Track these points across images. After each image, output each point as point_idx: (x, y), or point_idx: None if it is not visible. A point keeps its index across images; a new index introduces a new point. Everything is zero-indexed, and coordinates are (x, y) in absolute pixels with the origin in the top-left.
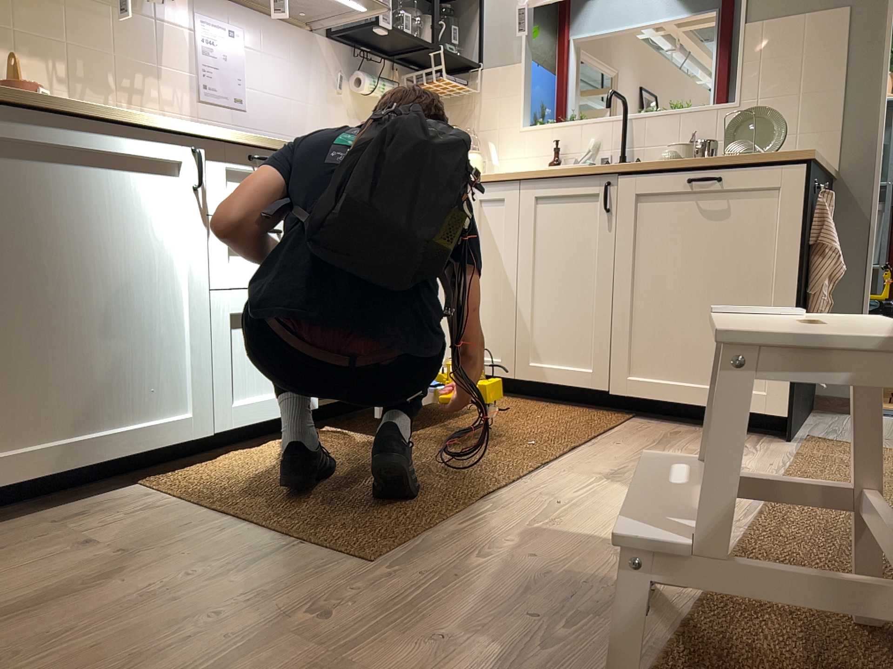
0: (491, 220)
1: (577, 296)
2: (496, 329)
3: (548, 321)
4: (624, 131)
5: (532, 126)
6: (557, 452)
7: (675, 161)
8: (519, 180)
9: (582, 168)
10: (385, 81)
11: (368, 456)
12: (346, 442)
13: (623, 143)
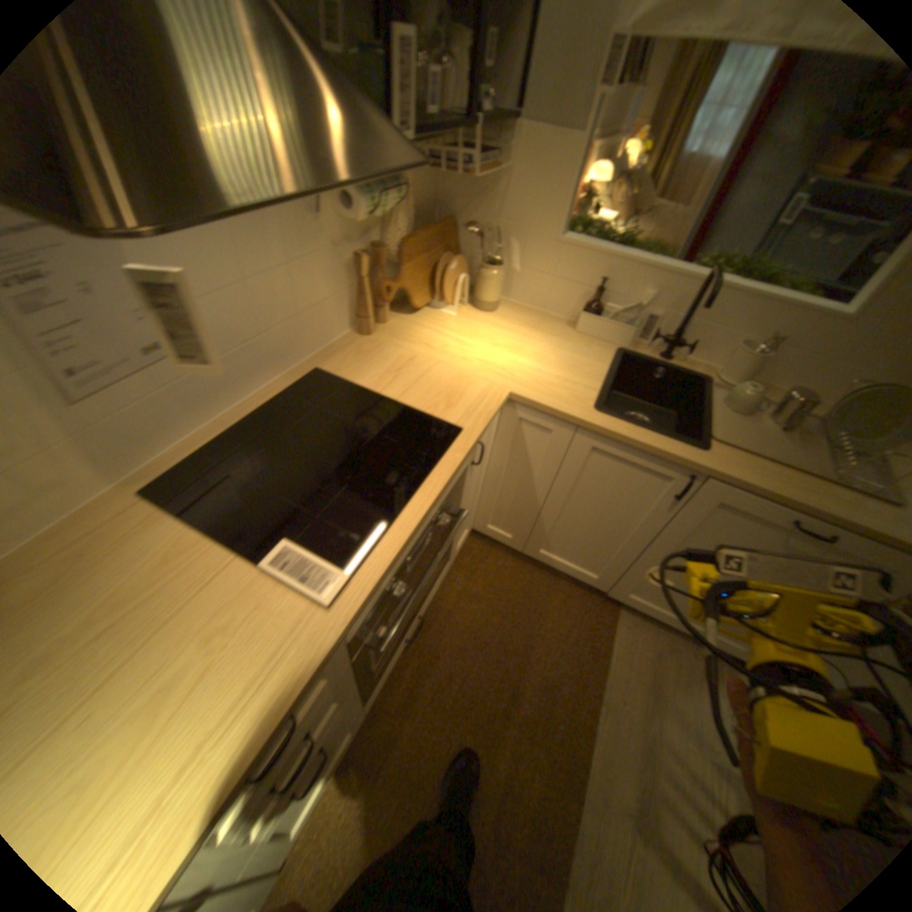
0: (526, 438)
1: (602, 533)
2: (510, 516)
3: (564, 533)
4: (695, 303)
5: (569, 226)
6: (583, 753)
7: (792, 495)
8: (575, 423)
9: (667, 451)
10: (384, 186)
11: (426, 808)
12: (398, 763)
13: (687, 317)
